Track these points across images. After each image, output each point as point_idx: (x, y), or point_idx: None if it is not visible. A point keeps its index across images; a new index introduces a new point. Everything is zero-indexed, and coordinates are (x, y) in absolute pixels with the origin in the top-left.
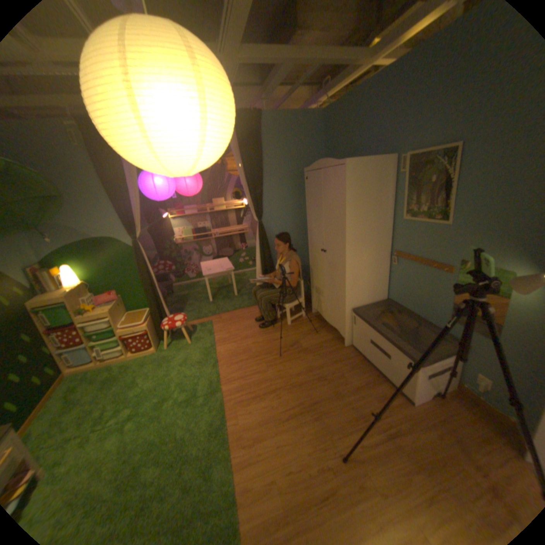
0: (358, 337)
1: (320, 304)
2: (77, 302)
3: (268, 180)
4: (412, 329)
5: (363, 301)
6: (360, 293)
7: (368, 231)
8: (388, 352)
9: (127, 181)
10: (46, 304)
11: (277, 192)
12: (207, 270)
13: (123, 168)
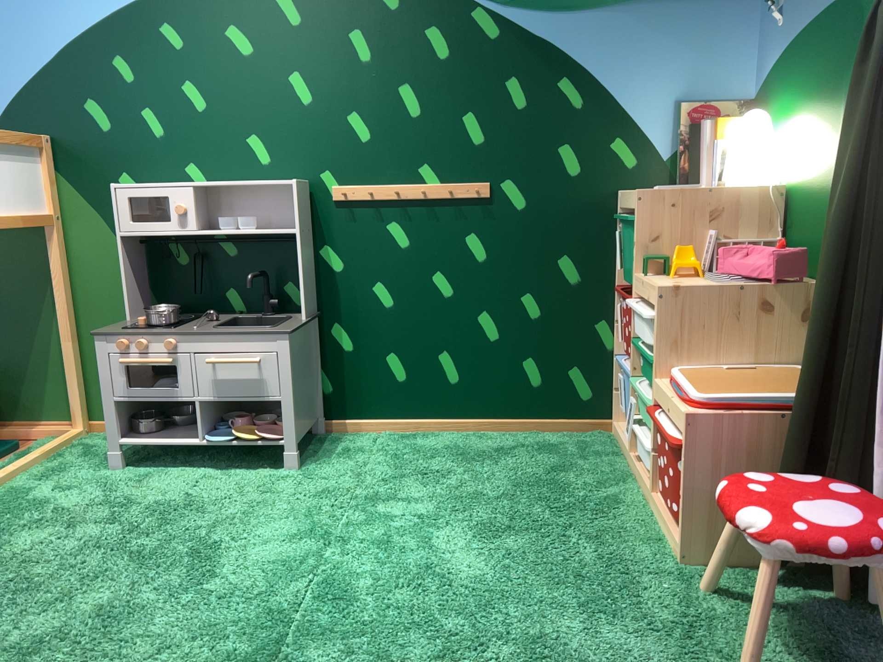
0: None
1: None
2: (694, 237)
3: None
4: None
5: None
6: None
7: None
8: None
9: None
10: (627, 203)
11: None
12: None
13: None
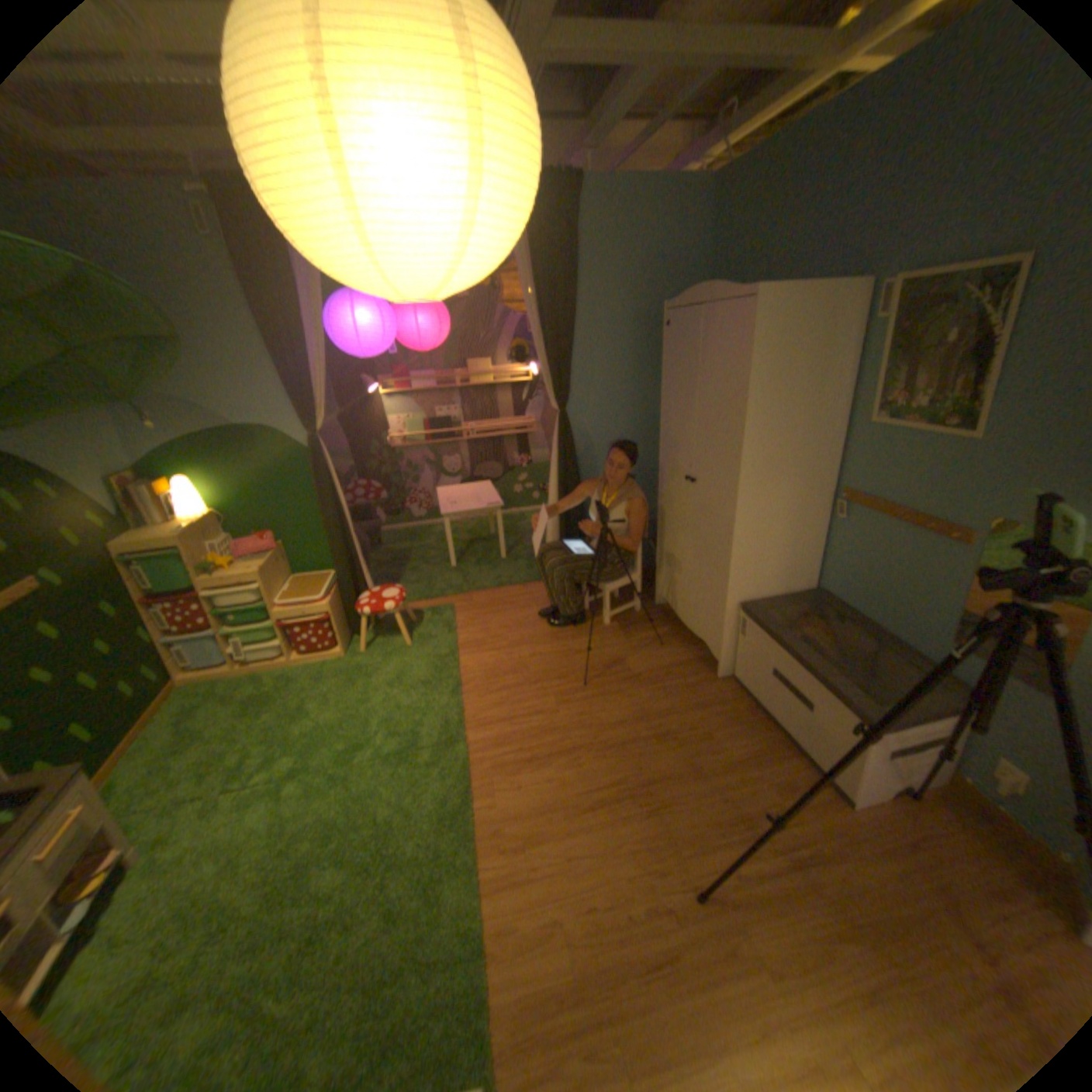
0: (747, 660)
1: (673, 589)
2: (202, 550)
3: (585, 325)
4: (865, 654)
5: (764, 589)
6: (760, 571)
7: (791, 444)
8: (809, 698)
9: (302, 313)
10: (145, 548)
11: (602, 351)
12: (449, 504)
13: (295, 286)
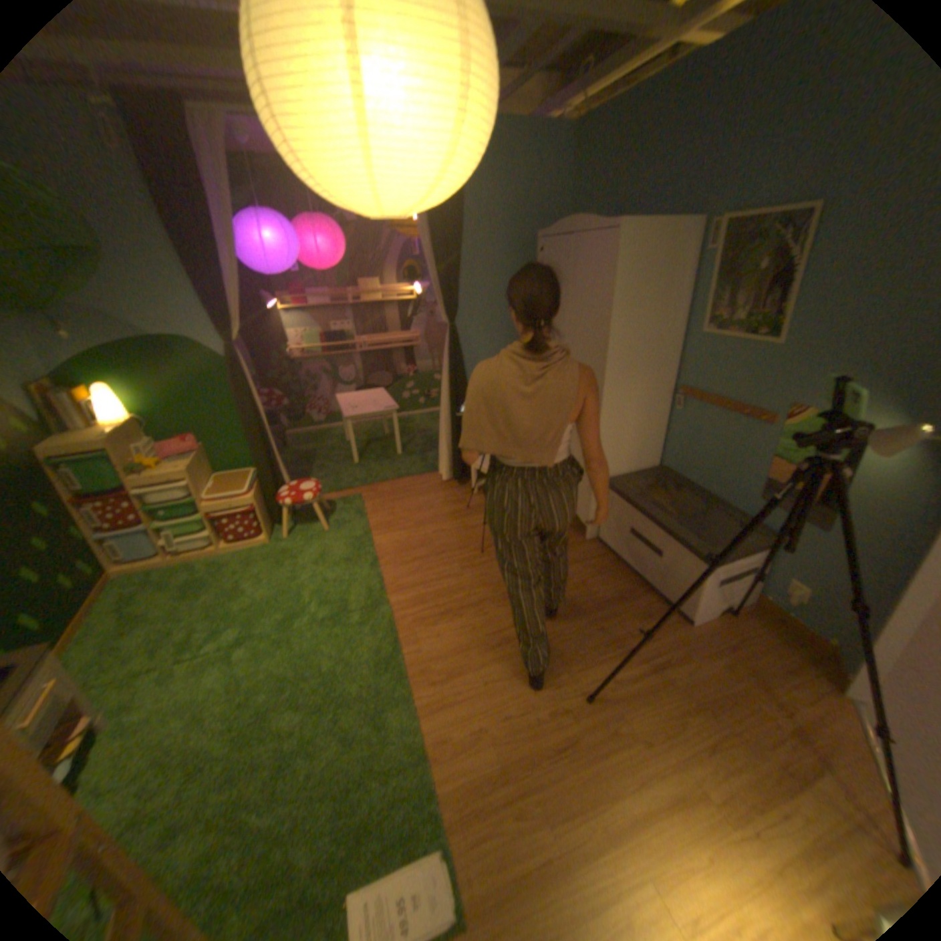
0: (609, 524)
1: None
2: (126, 453)
3: (469, 250)
4: (697, 513)
5: (621, 467)
6: (618, 454)
7: (642, 351)
8: (659, 547)
9: (213, 231)
10: (71, 452)
11: (483, 273)
12: (350, 408)
13: (205, 205)
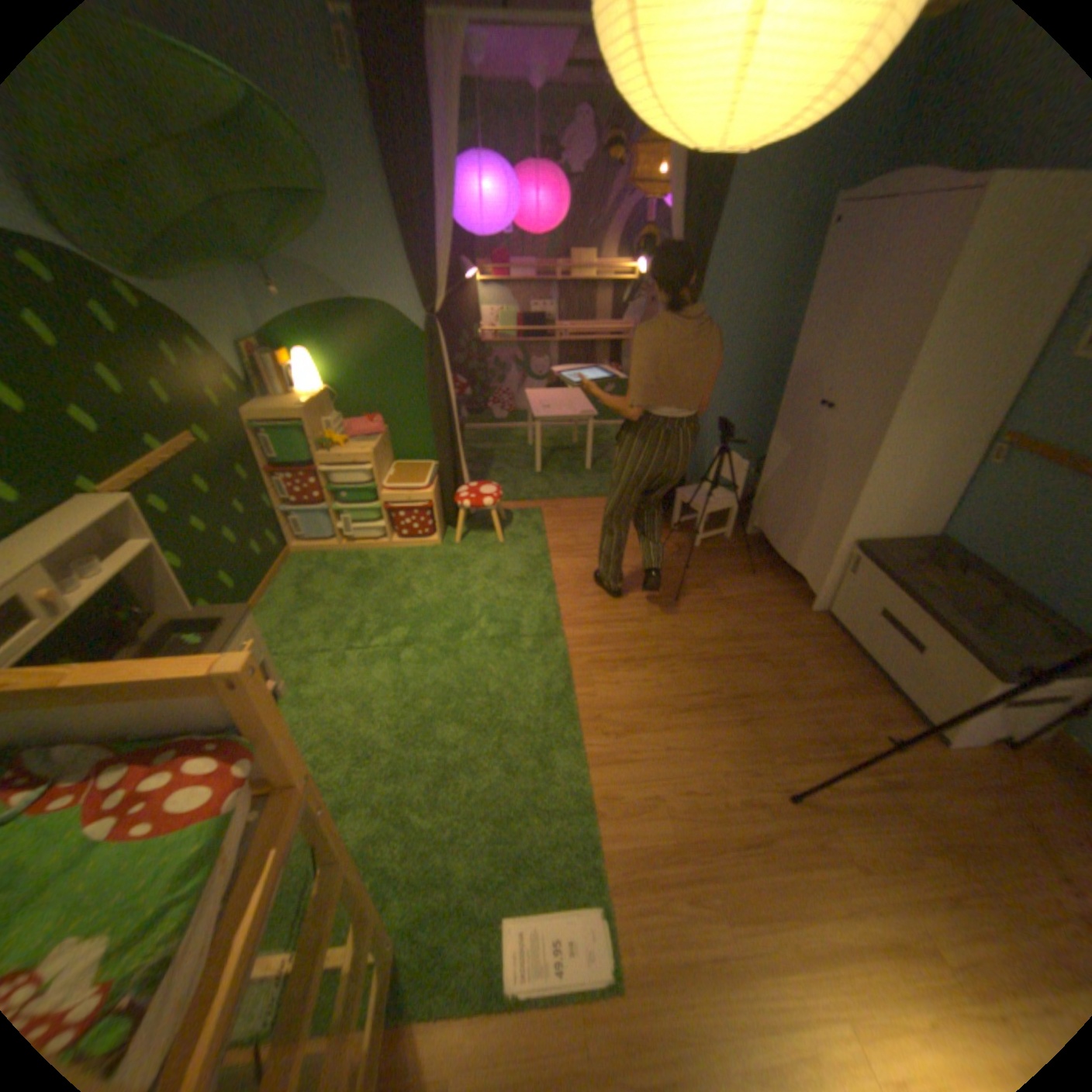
0: (852, 598)
1: (774, 520)
2: (319, 426)
3: (731, 216)
4: (989, 607)
5: (886, 529)
6: (887, 511)
7: (966, 374)
8: (924, 640)
9: (434, 176)
10: (272, 417)
11: (743, 249)
12: (541, 407)
13: (429, 143)
